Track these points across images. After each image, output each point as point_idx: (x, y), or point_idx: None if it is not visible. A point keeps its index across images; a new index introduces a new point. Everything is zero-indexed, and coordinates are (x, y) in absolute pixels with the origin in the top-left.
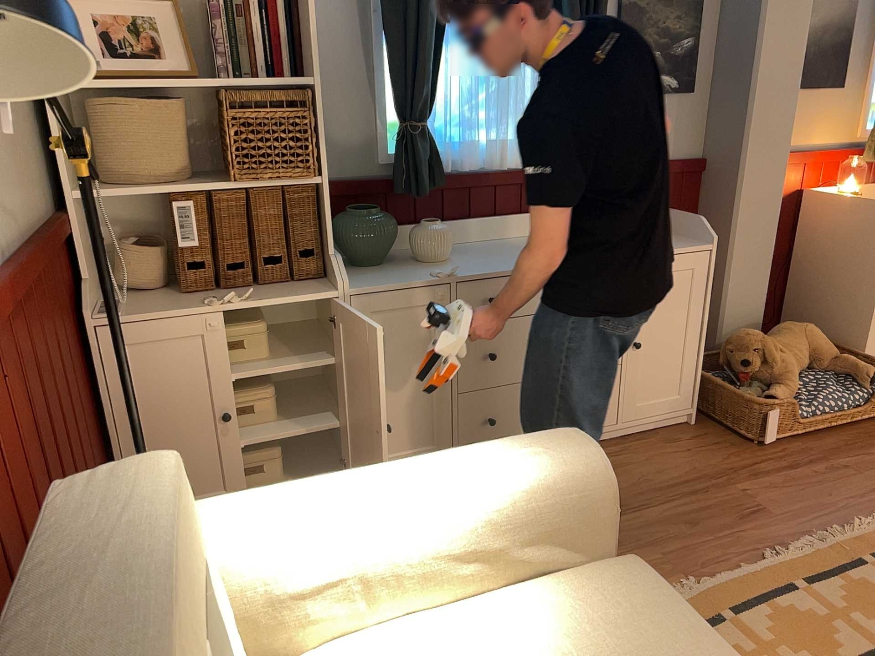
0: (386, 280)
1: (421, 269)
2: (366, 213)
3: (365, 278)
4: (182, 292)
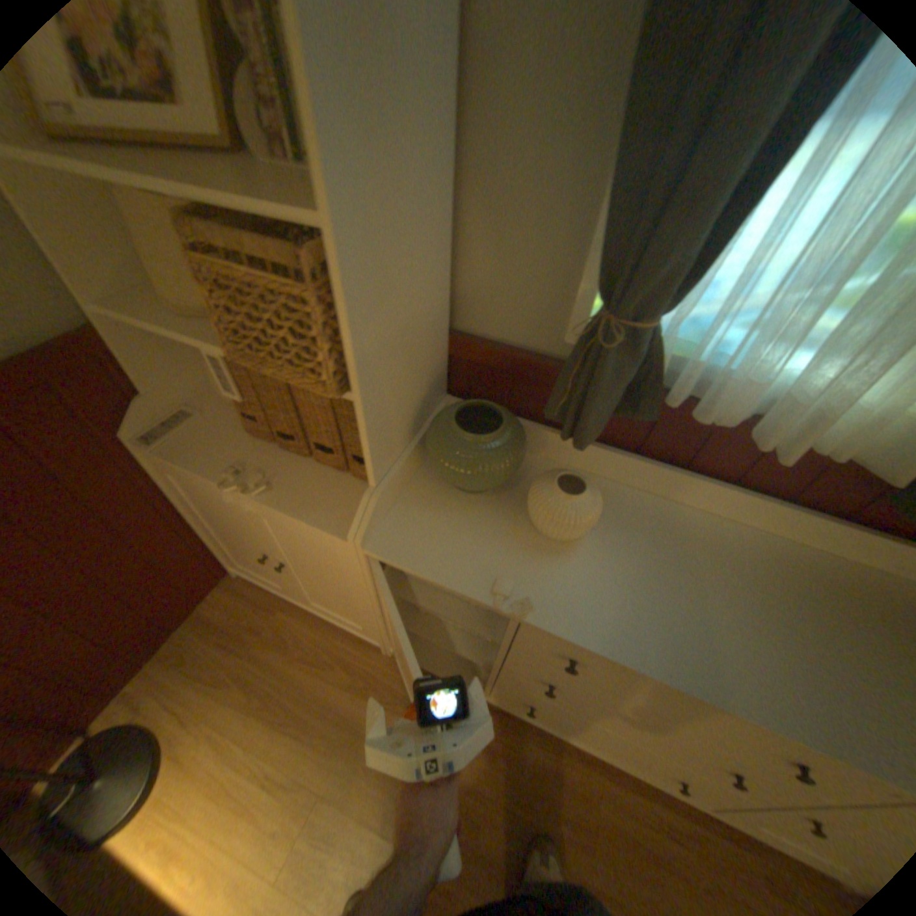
0: (433, 554)
1: (508, 552)
2: (471, 435)
3: (421, 527)
4: (249, 430)
